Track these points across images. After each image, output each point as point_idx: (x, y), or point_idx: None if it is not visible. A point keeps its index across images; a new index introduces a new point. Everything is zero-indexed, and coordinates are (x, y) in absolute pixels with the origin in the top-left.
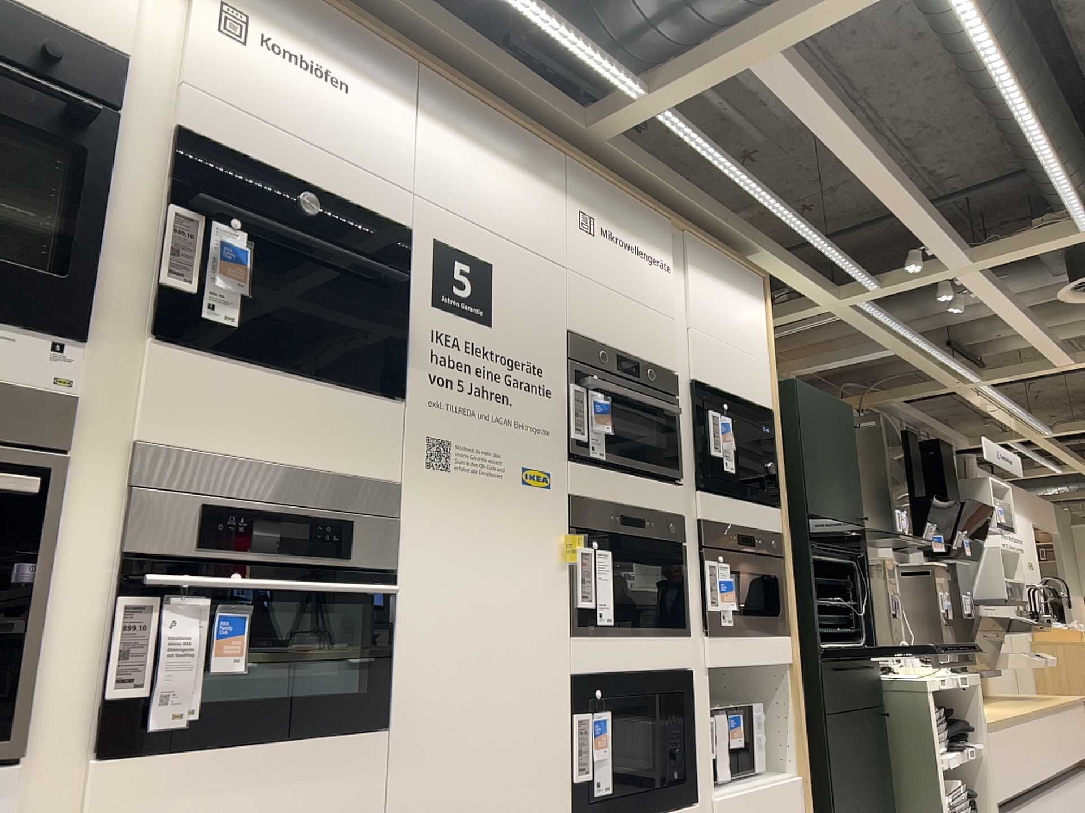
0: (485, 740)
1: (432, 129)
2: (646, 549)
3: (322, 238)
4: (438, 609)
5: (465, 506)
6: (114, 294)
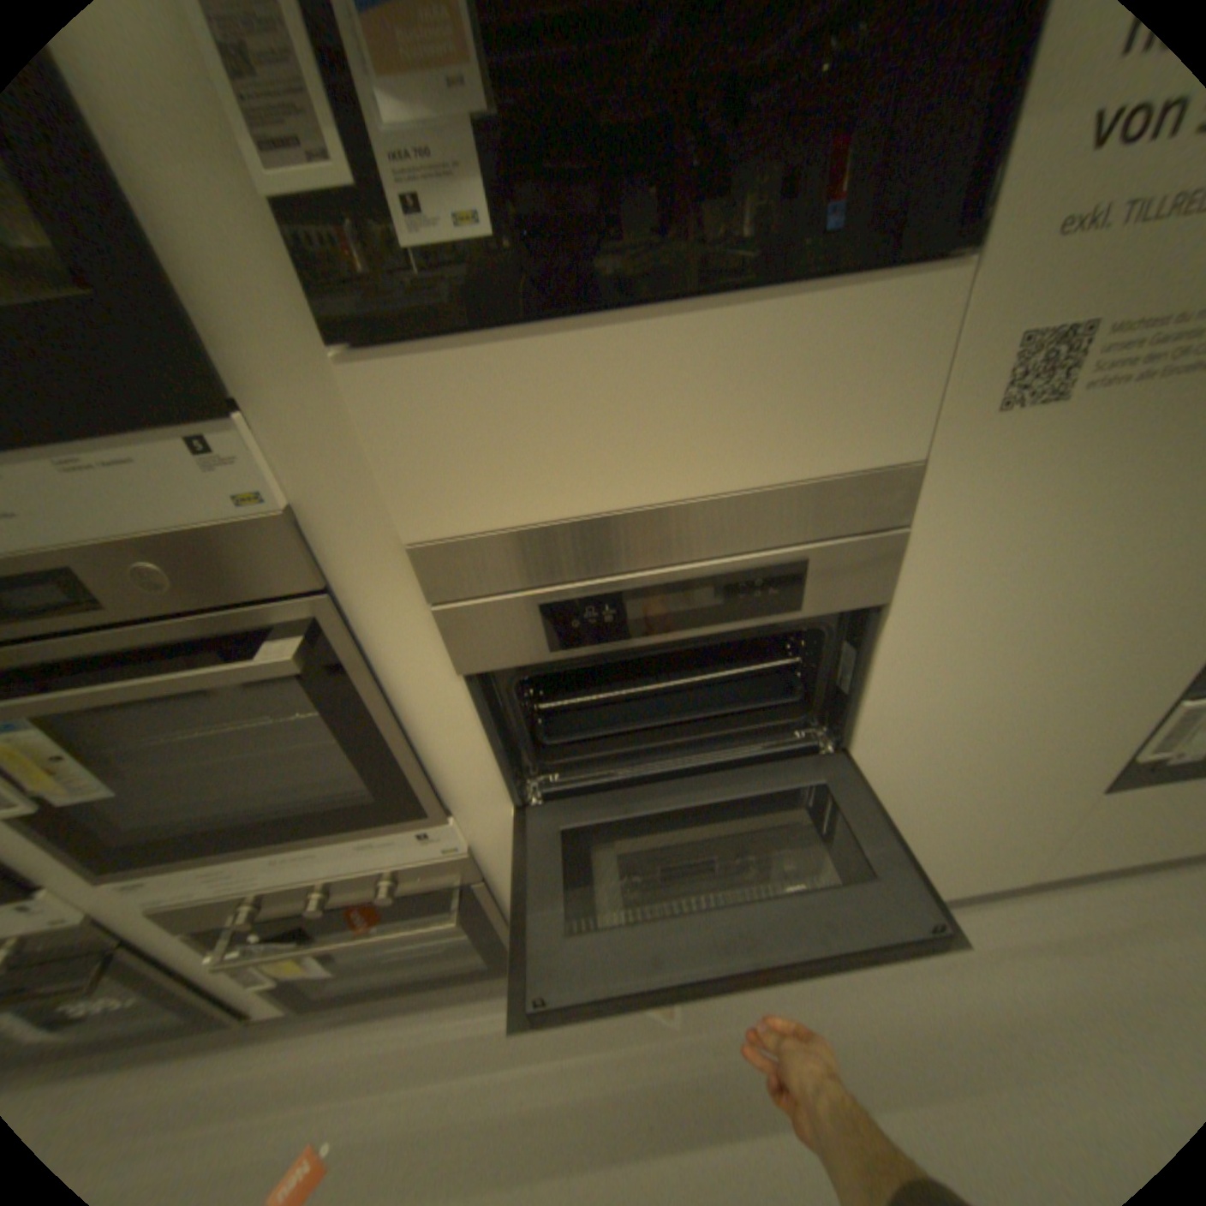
0: (1002, 744)
1: None
2: None
3: None
4: (965, 631)
5: (1092, 459)
6: (212, 265)
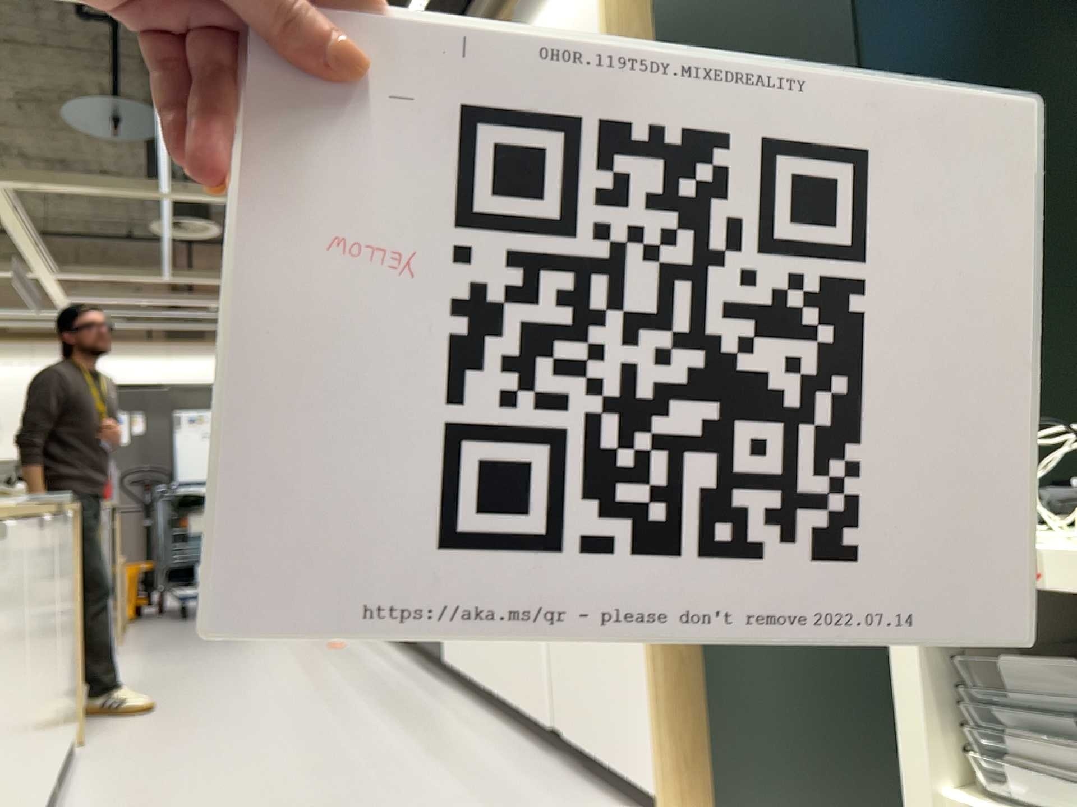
0: None
1: None
2: None
3: None
4: None
5: None
6: None
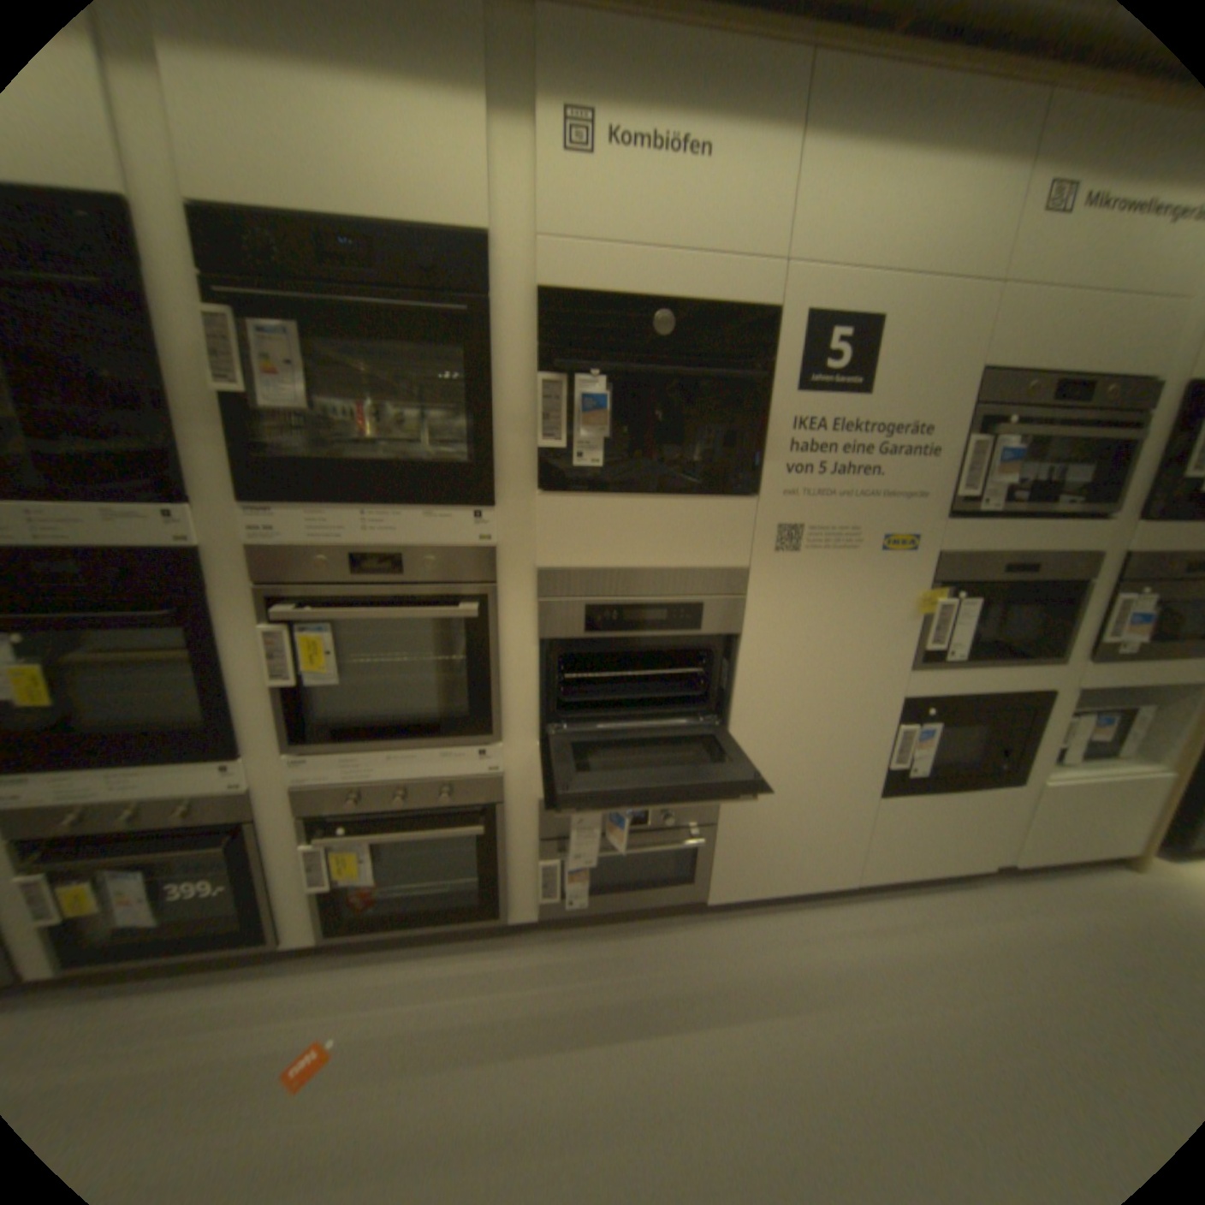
0: (809, 740)
1: (823, 151)
2: (1032, 591)
3: (675, 360)
4: (777, 657)
5: (813, 578)
6: (509, 462)
